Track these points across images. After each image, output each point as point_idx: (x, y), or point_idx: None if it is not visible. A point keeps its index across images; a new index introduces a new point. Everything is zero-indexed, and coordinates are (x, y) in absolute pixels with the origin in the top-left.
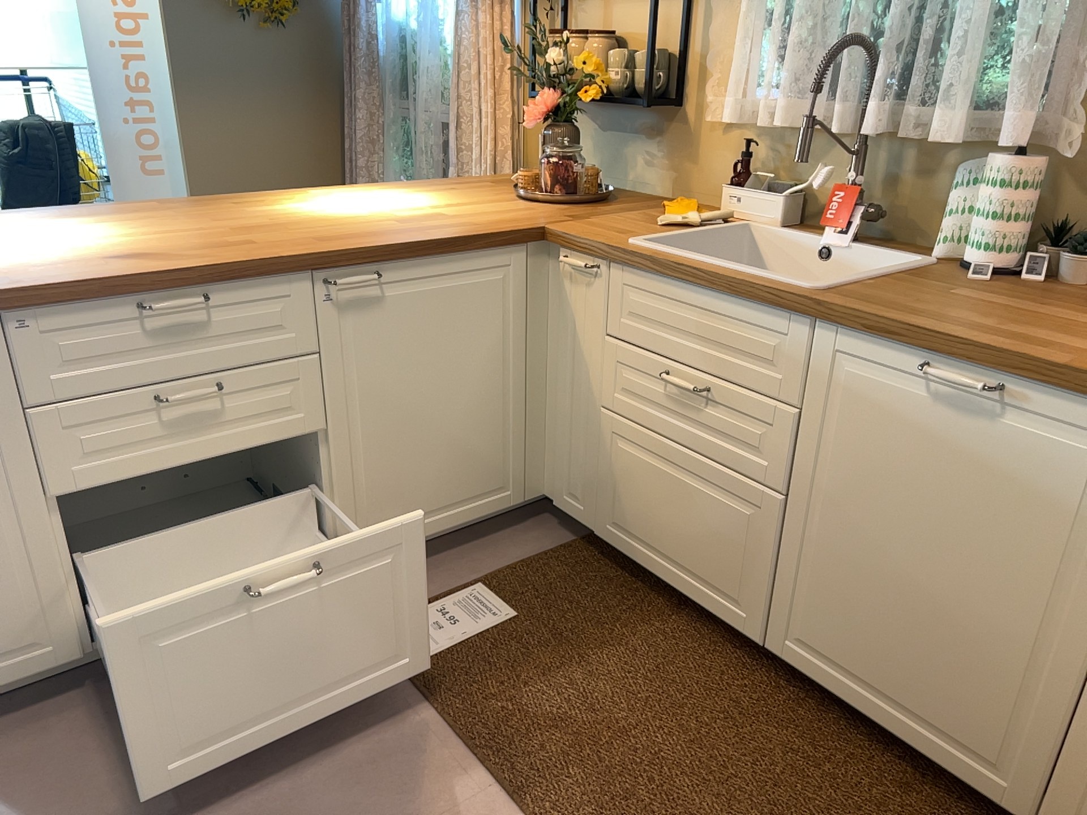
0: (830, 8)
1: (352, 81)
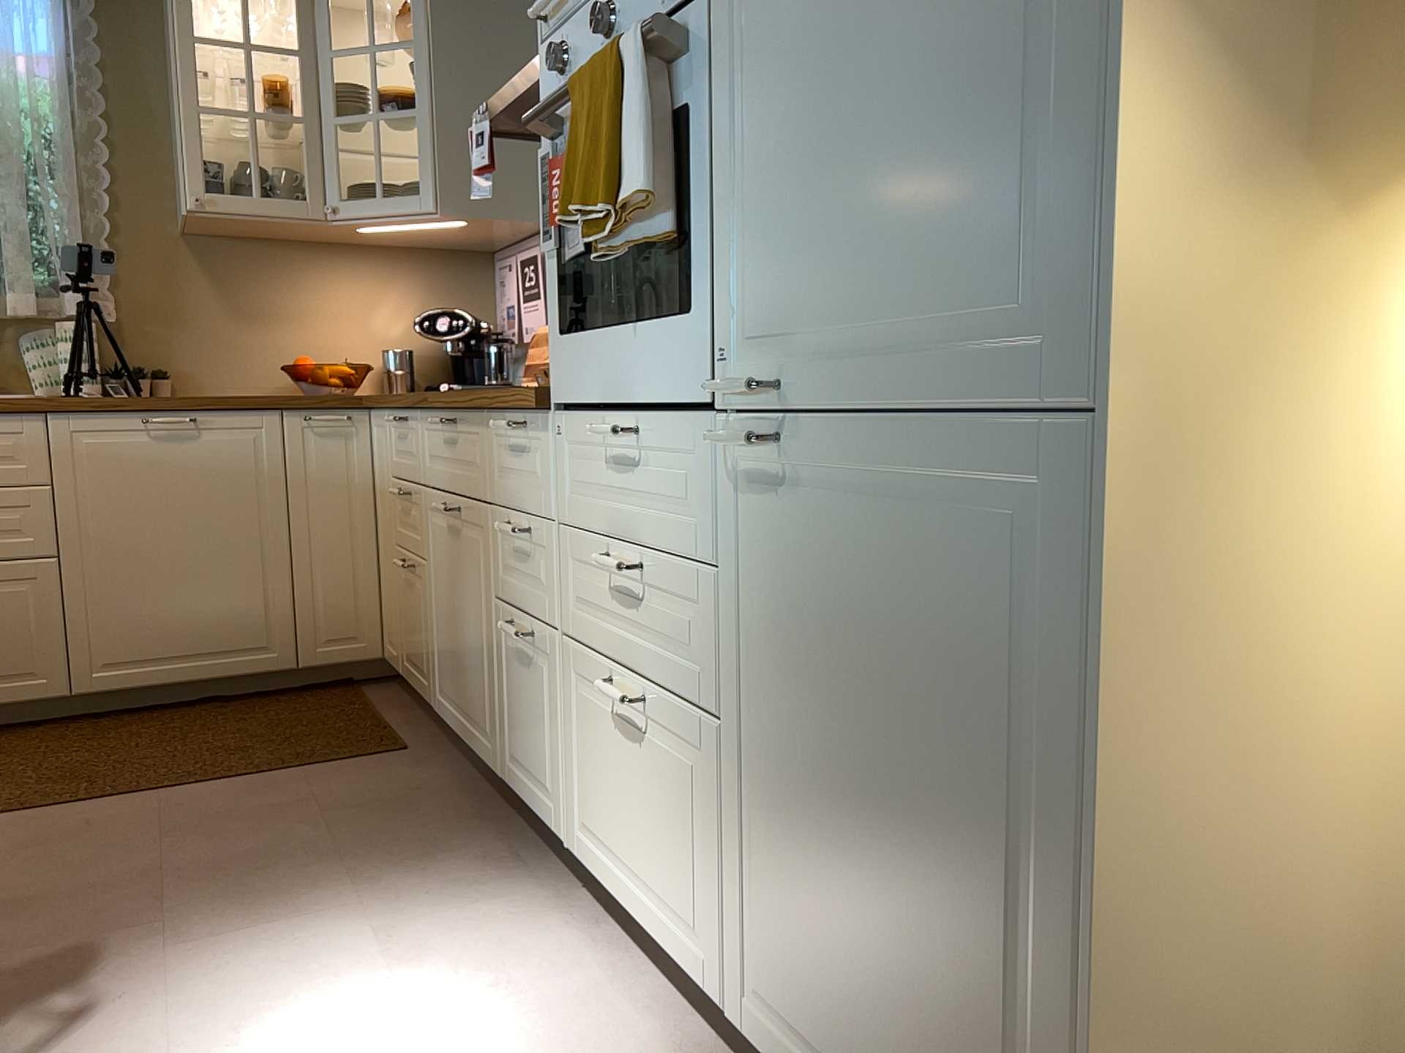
0: None
1: None
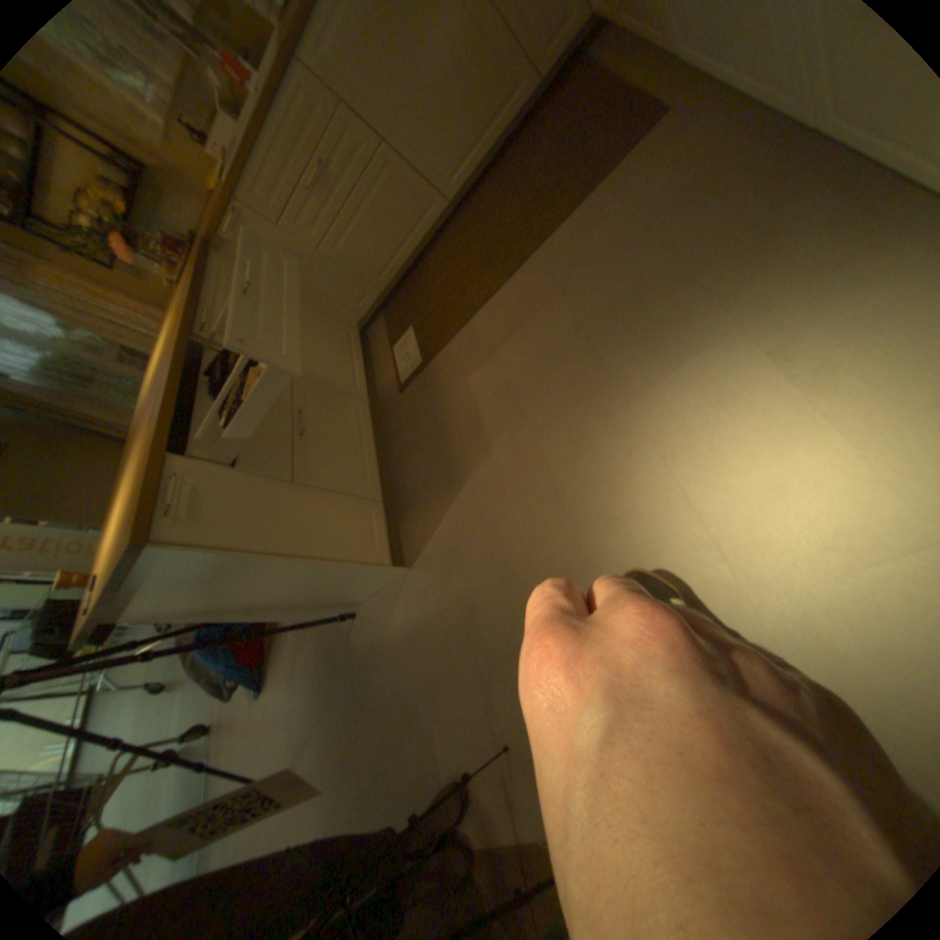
0: None
1: (68, 416)
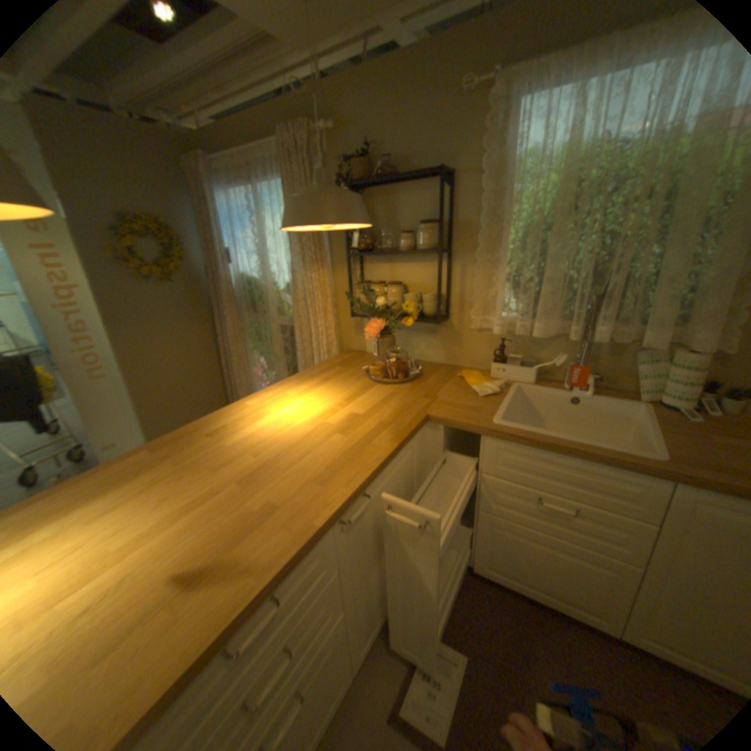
0: (566, 274)
1: (216, 305)
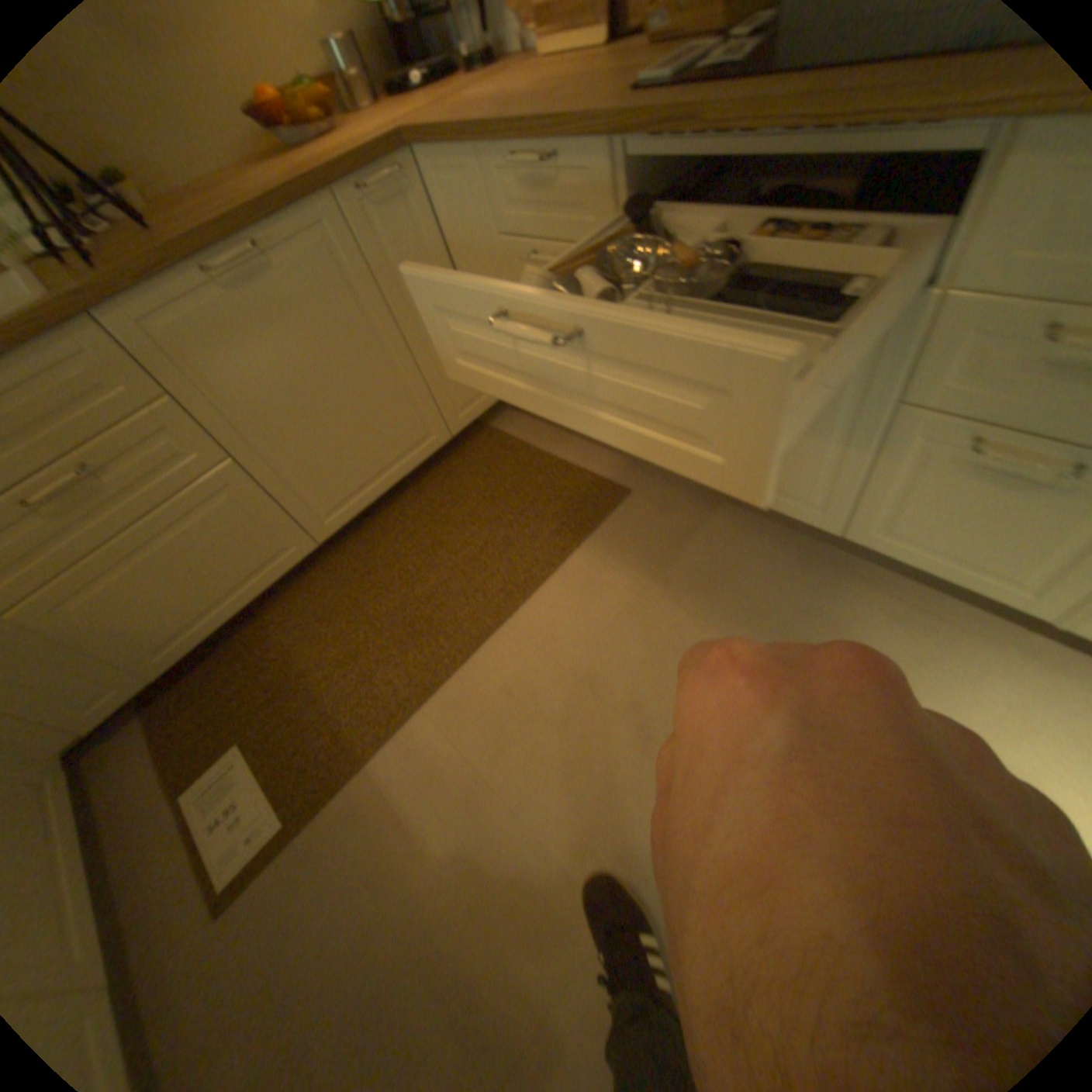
0: None
1: None
